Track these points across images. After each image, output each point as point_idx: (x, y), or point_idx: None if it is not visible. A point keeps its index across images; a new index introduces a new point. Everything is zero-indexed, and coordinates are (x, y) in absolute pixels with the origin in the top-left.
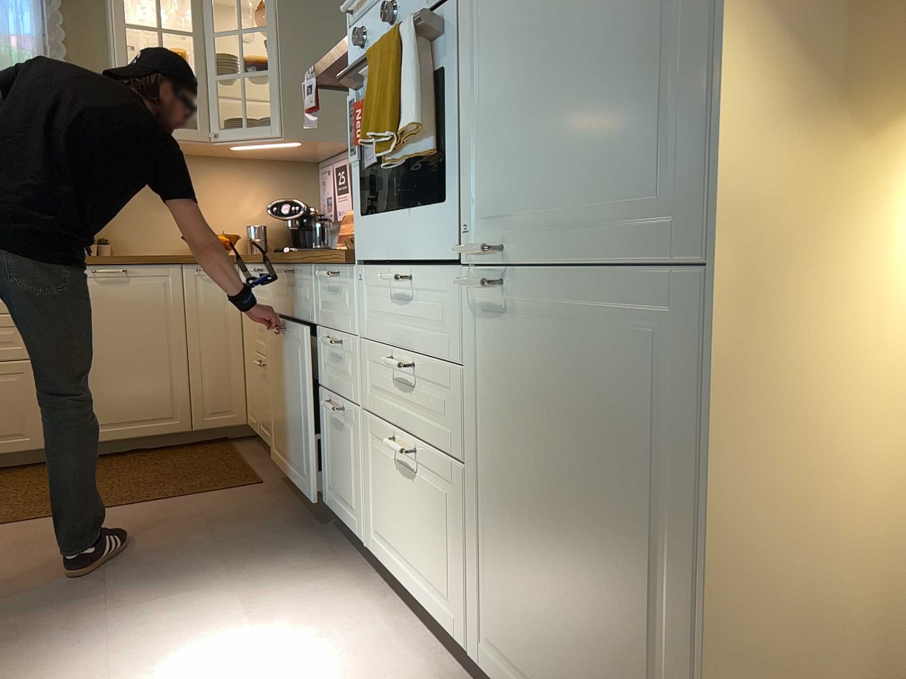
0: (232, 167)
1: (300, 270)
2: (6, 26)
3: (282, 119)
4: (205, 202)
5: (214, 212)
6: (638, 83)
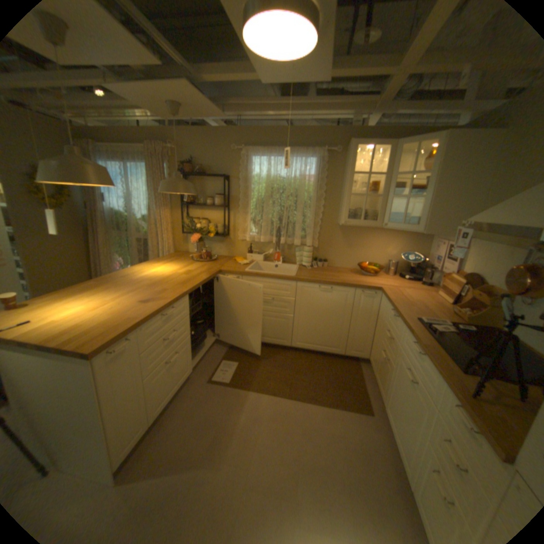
0: (388, 231)
1: (432, 365)
2: (305, 172)
3: (427, 223)
4: (371, 247)
5: (374, 251)
6: None
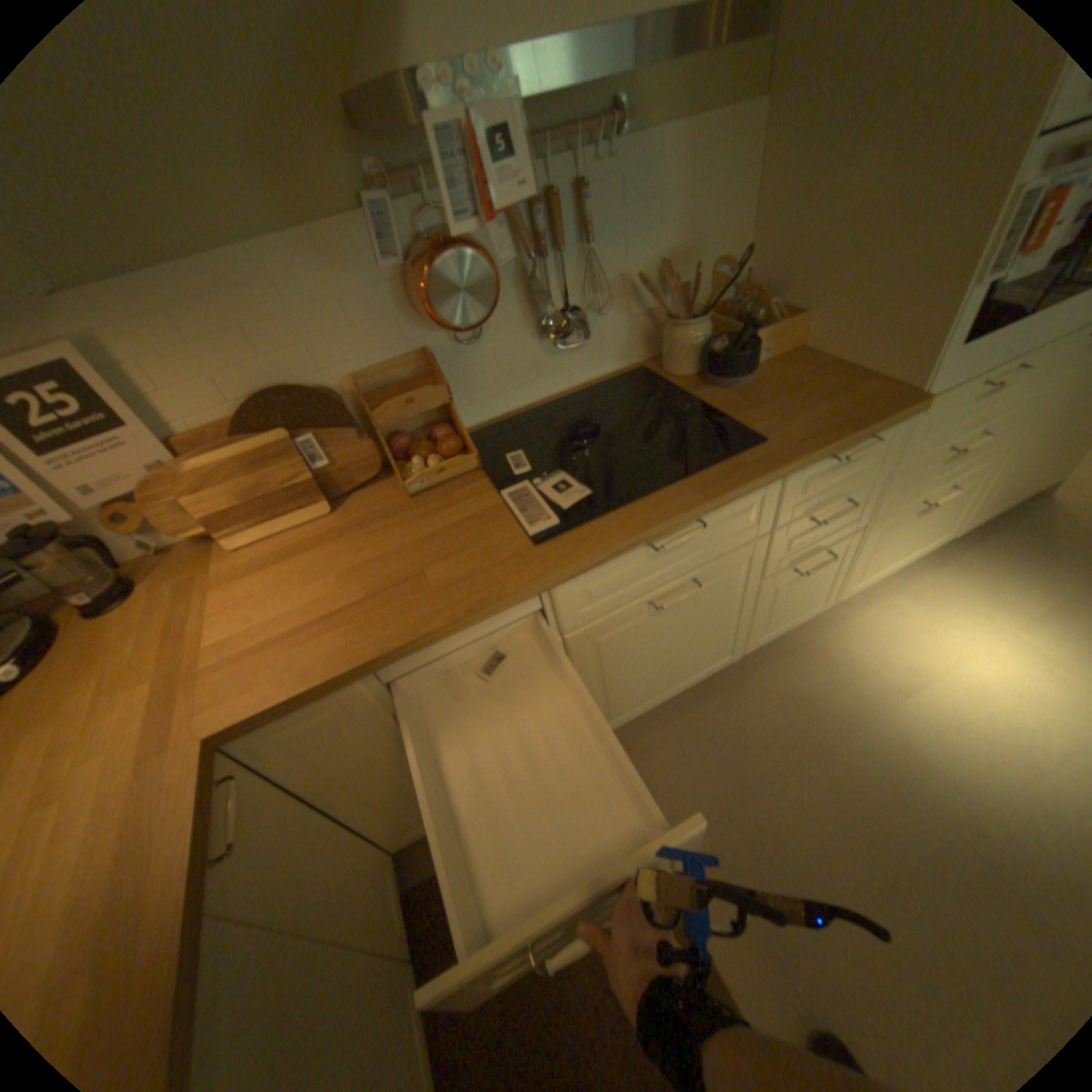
0: None
1: (731, 502)
2: None
3: None
4: None
5: None
6: None
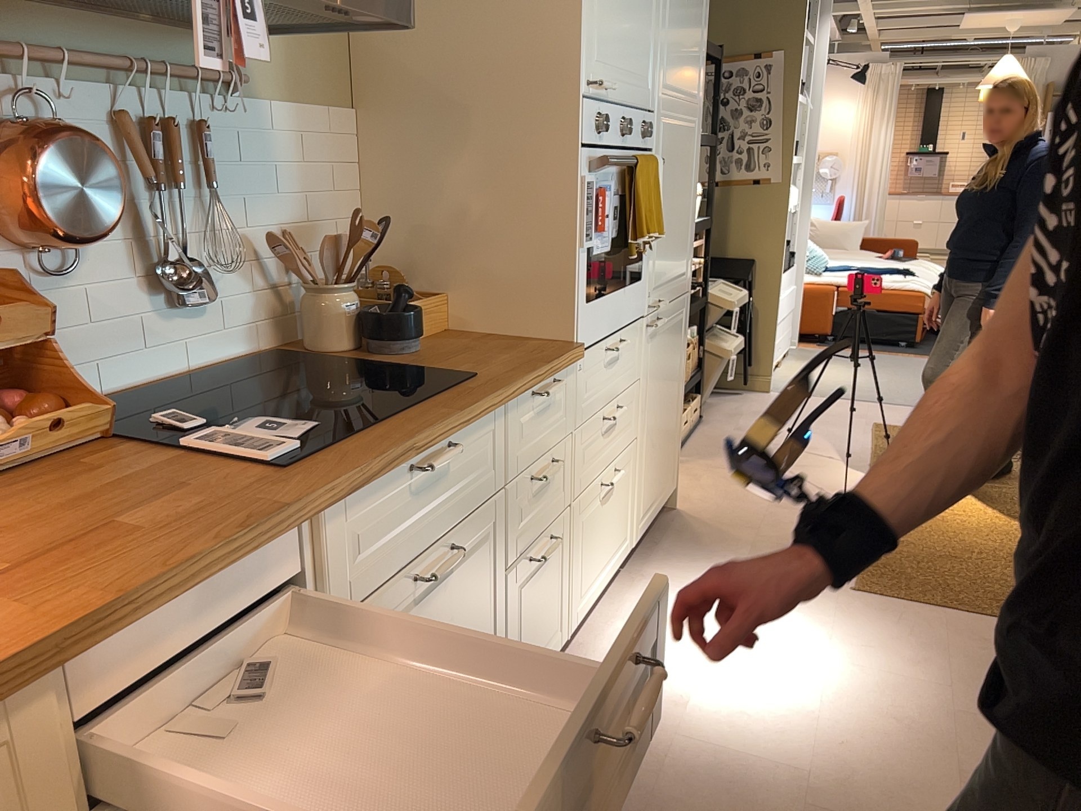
0: None
1: (470, 430)
2: None
3: None
4: None
5: None
6: (685, 231)
